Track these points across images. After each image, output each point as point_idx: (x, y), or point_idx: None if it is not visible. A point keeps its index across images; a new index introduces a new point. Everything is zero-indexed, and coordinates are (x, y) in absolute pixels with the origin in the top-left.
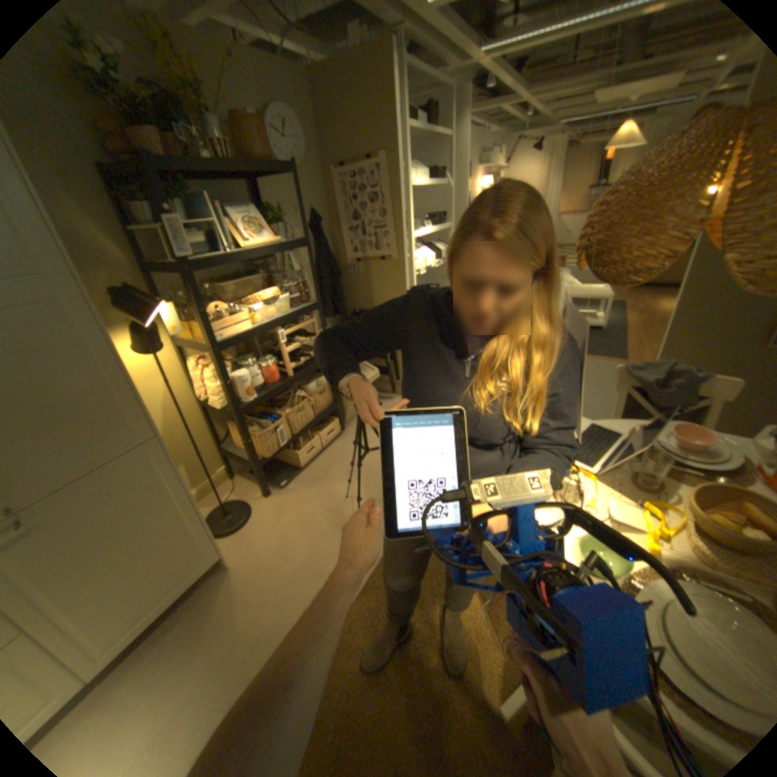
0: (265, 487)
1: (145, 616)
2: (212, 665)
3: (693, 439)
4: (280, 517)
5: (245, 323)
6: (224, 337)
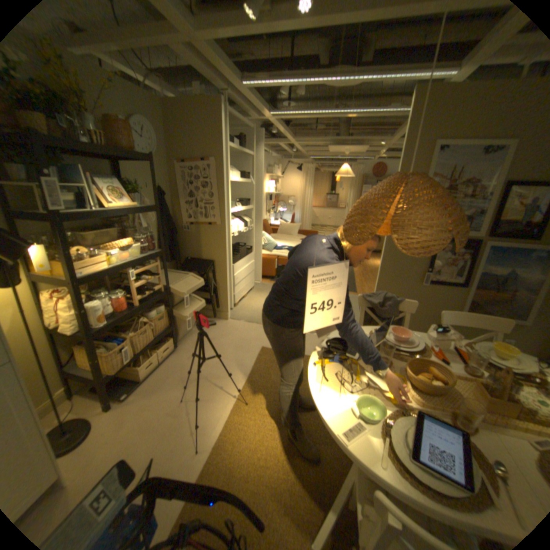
0: (106, 402)
1: None
2: None
3: (401, 335)
4: (121, 427)
5: (102, 263)
6: (83, 274)
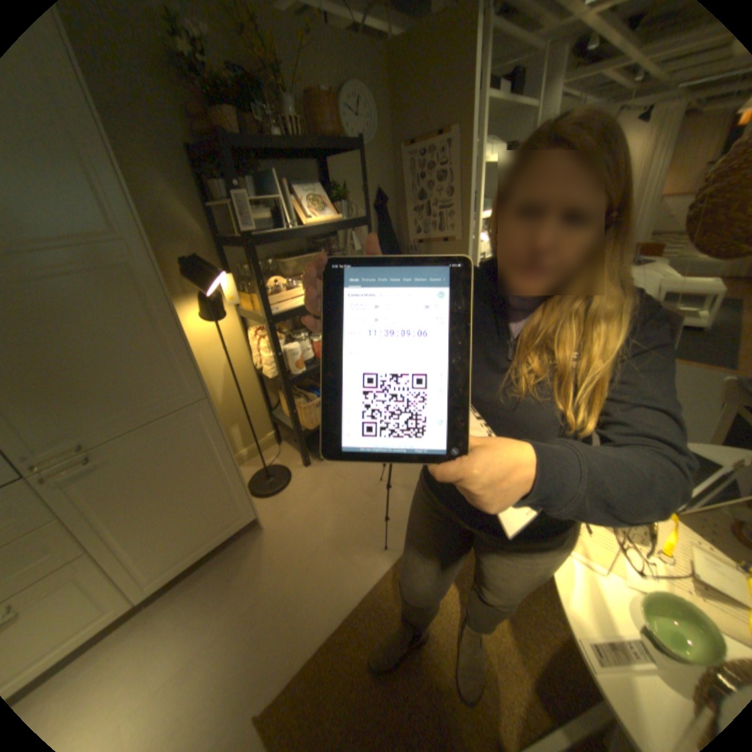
0: (305, 457)
1: (186, 558)
2: (234, 617)
3: None
4: (316, 488)
5: (299, 298)
6: (279, 311)
